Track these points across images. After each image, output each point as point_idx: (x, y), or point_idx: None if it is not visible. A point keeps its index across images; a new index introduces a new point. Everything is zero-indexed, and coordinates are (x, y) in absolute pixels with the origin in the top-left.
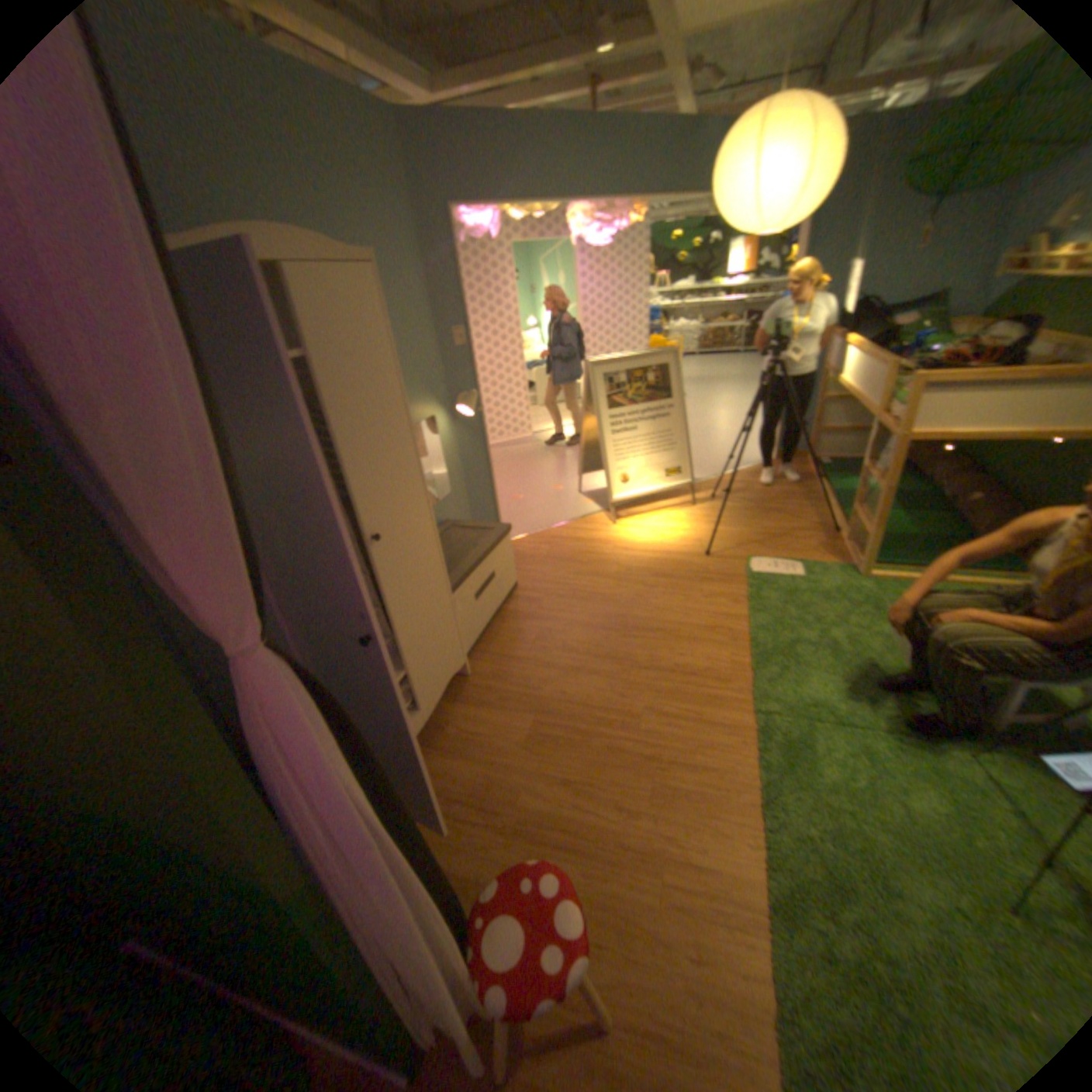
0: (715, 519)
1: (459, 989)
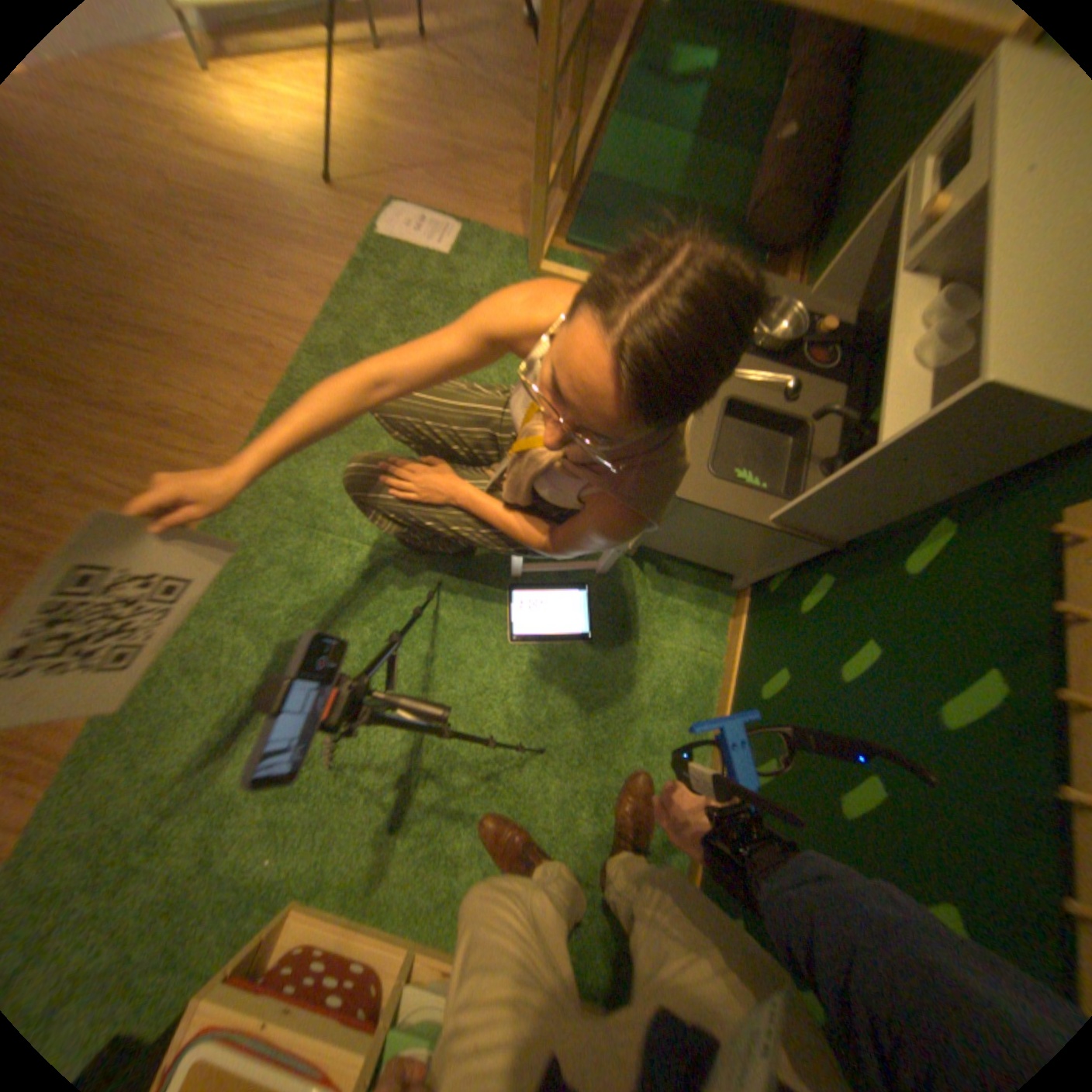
0: (398, 99)
1: None
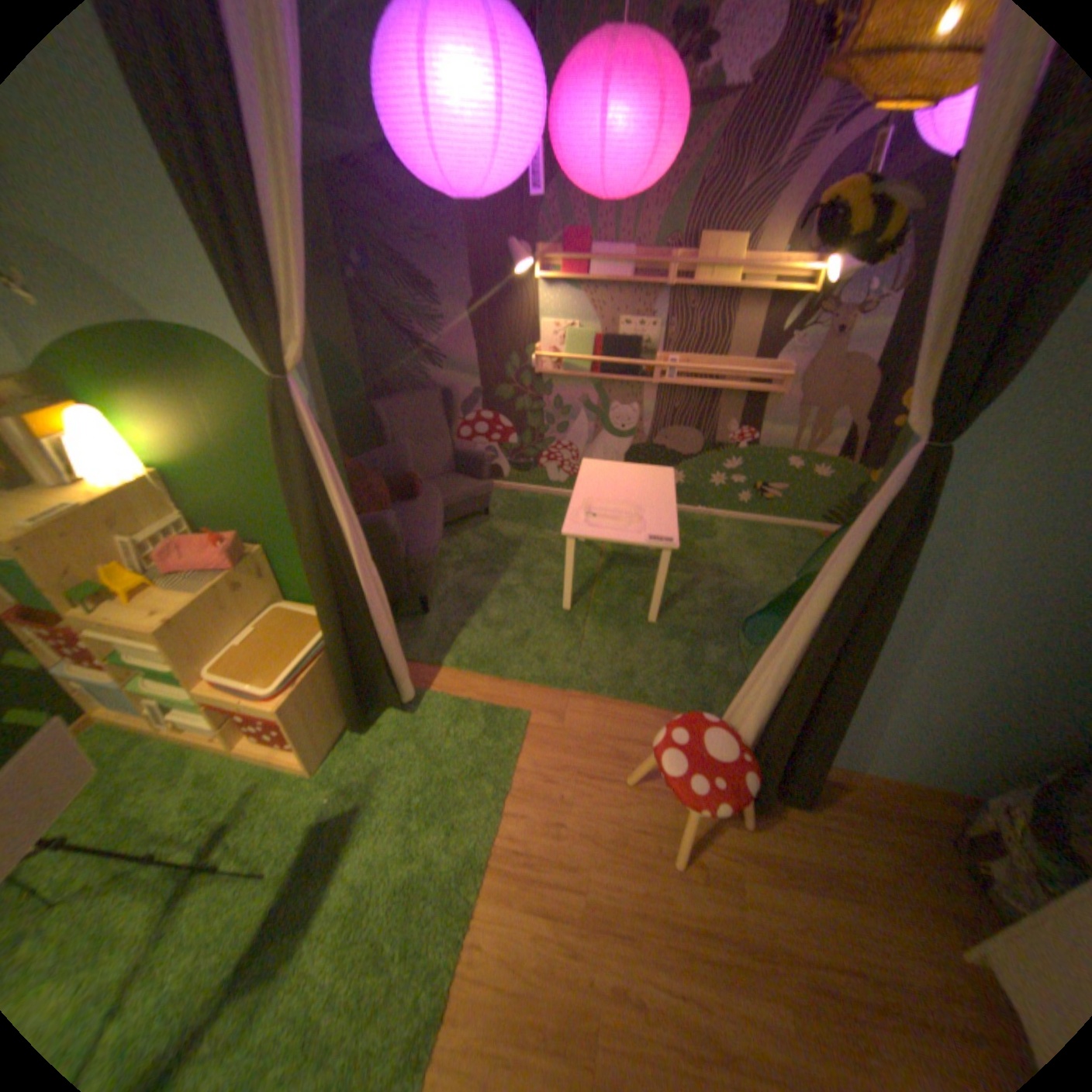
0: None
1: (736, 722)
